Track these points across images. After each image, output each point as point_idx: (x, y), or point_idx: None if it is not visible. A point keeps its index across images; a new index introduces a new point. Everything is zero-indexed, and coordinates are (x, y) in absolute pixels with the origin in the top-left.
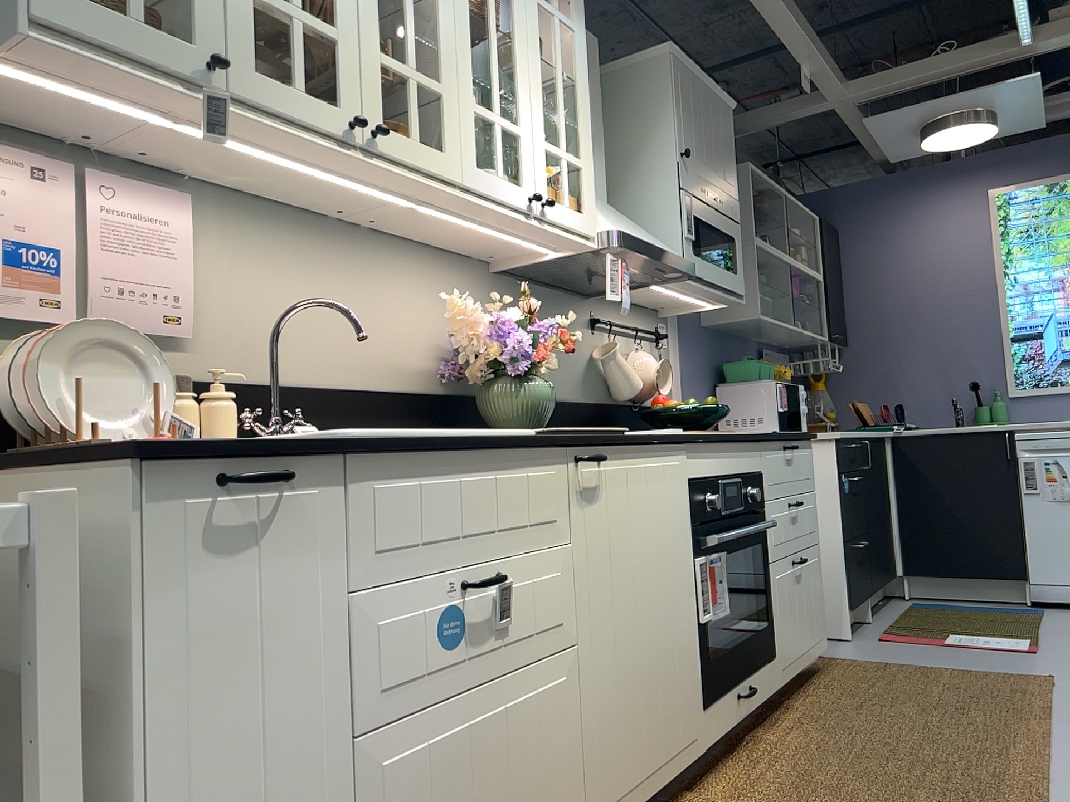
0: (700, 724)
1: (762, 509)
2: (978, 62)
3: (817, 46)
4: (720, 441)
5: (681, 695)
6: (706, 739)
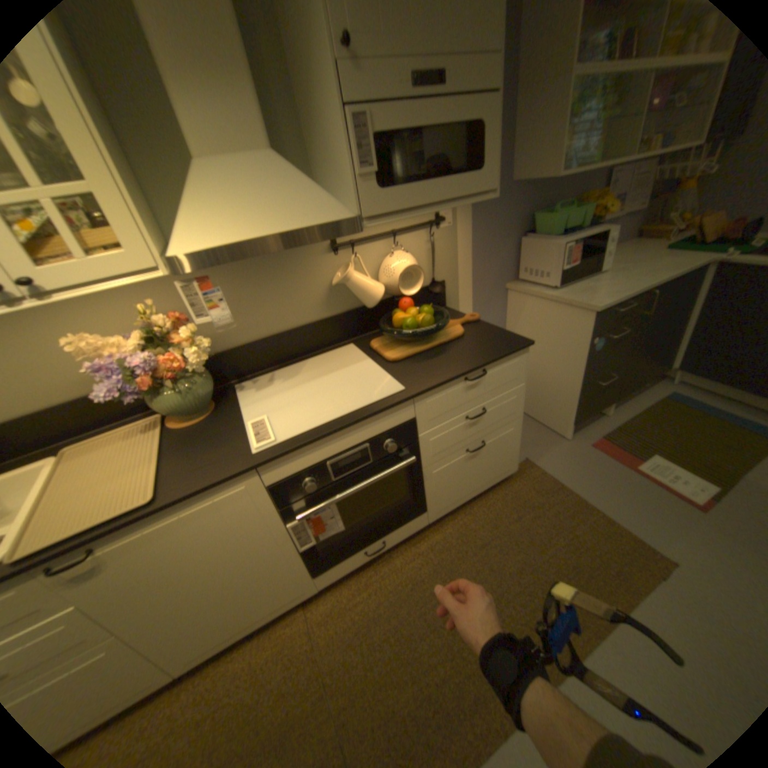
0: (306, 587)
1: (411, 443)
2: None
3: None
4: (318, 440)
5: (274, 590)
6: (316, 588)
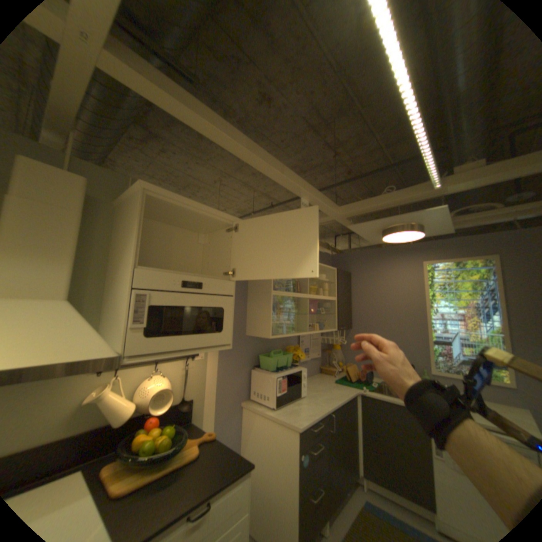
0: None
1: None
2: (409, 197)
3: (306, 186)
4: None
5: None
6: None
